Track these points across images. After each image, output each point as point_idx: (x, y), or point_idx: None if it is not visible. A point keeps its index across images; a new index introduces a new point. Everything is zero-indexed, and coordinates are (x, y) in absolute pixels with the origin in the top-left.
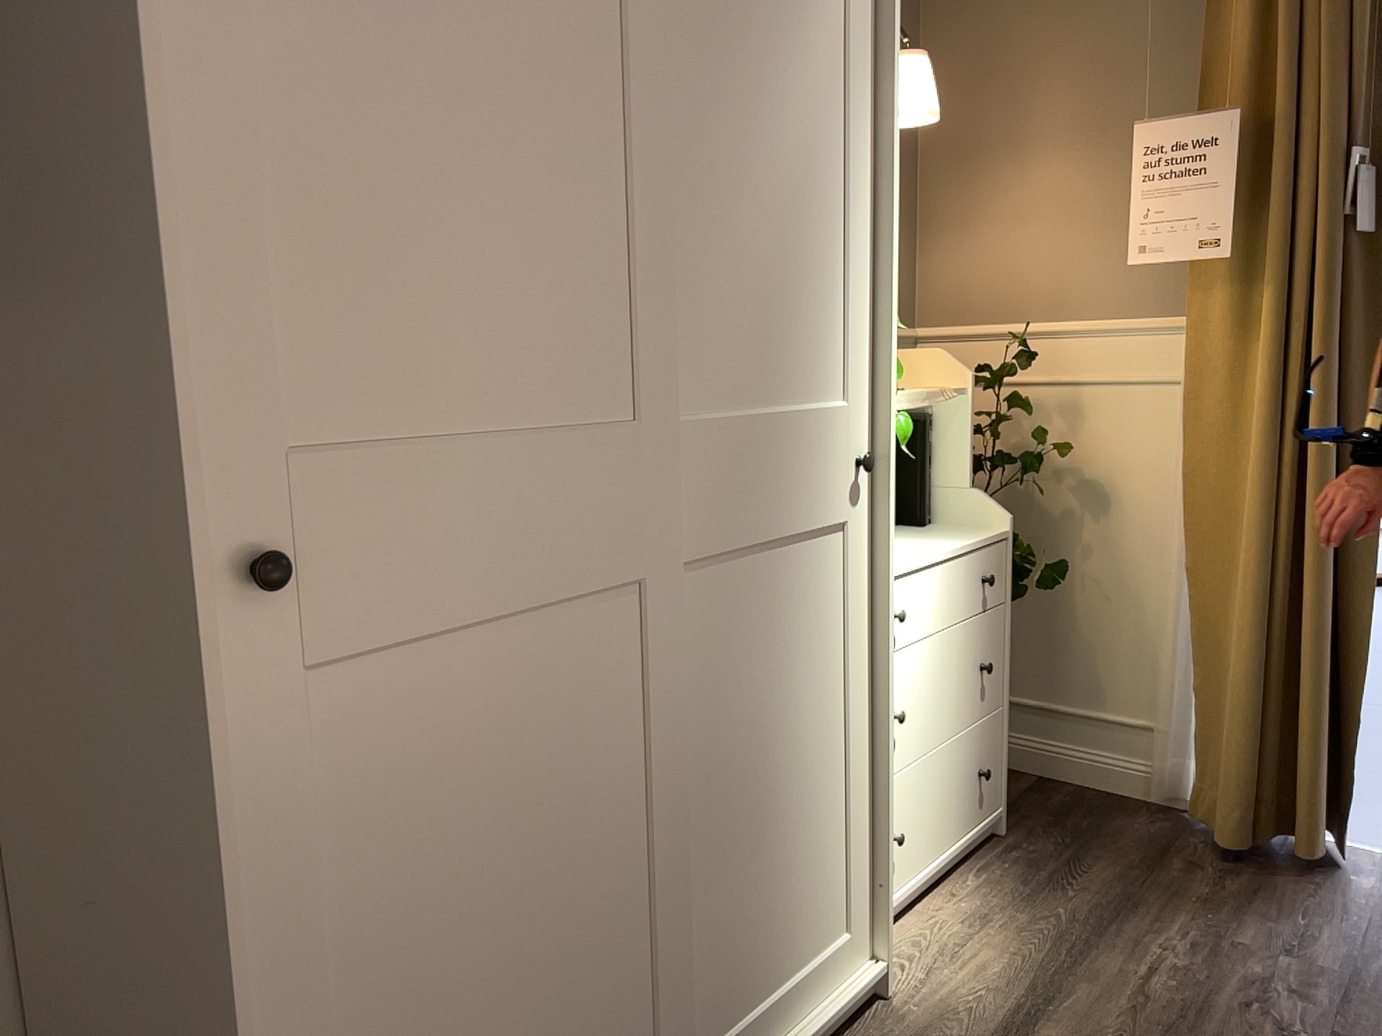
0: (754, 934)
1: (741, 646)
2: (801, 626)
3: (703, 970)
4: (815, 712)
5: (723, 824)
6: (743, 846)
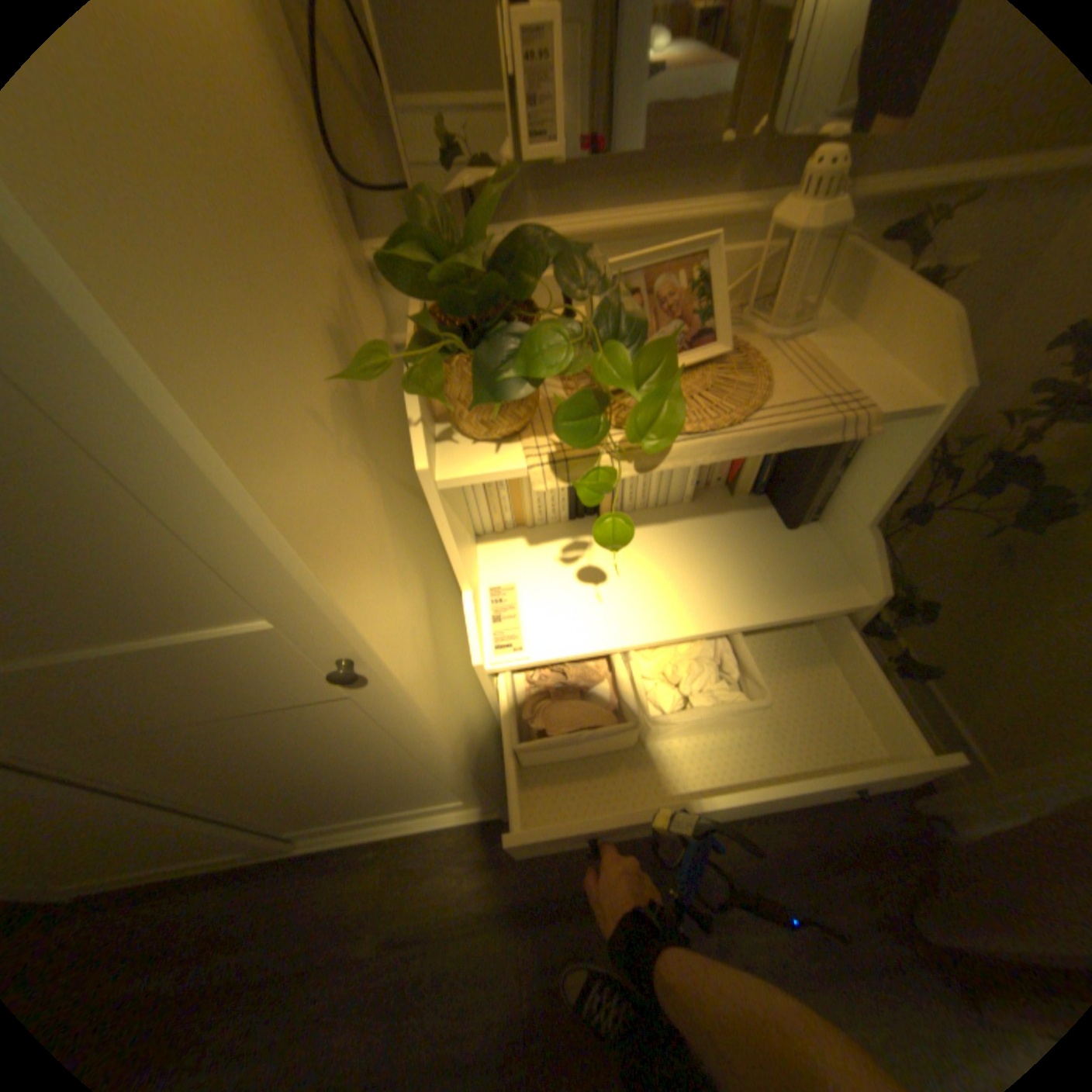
0: (326, 815)
1: (188, 764)
2: (292, 746)
3: (272, 824)
4: (355, 766)
5: (246, 802)
6: (283, 803)
